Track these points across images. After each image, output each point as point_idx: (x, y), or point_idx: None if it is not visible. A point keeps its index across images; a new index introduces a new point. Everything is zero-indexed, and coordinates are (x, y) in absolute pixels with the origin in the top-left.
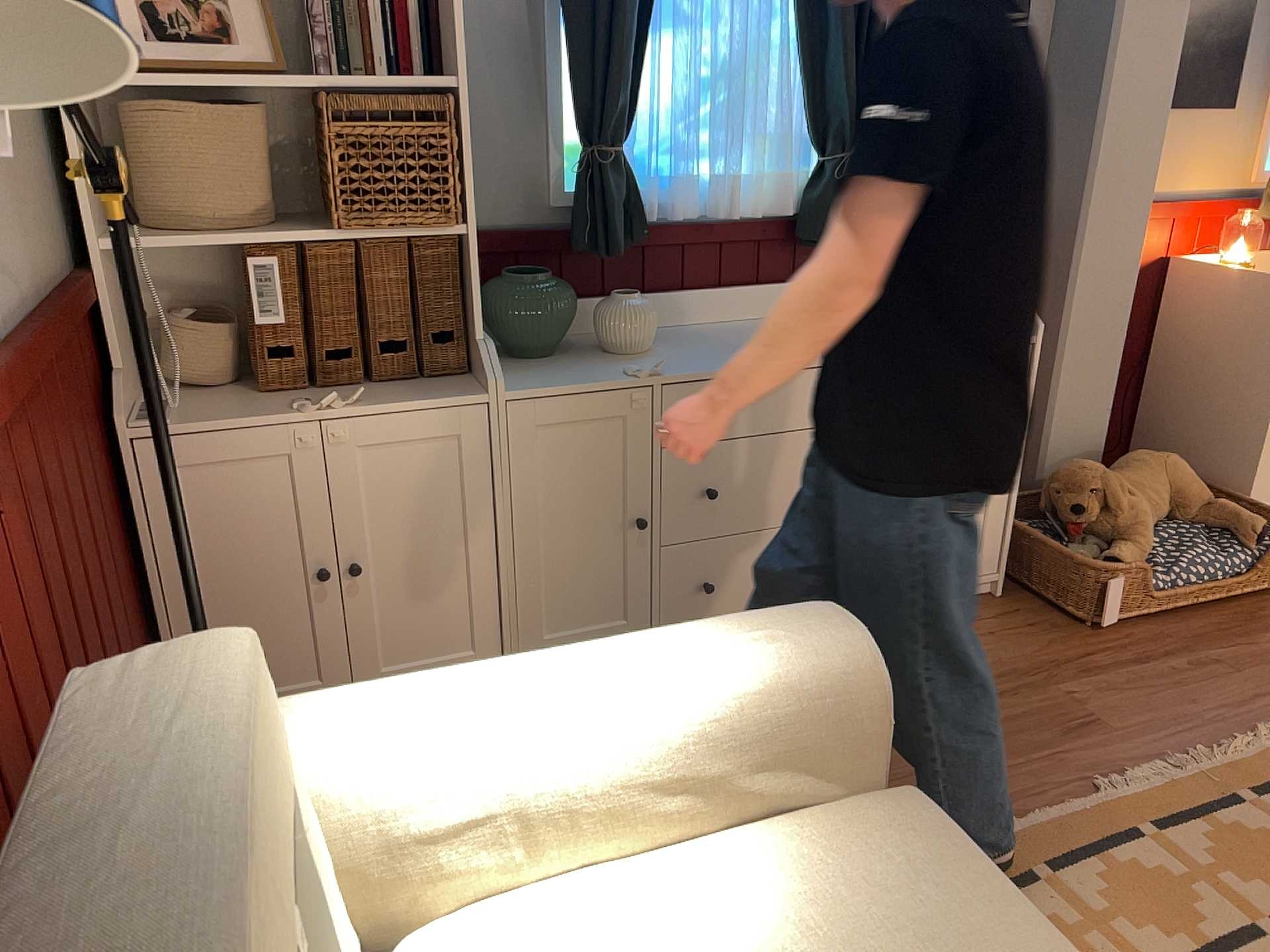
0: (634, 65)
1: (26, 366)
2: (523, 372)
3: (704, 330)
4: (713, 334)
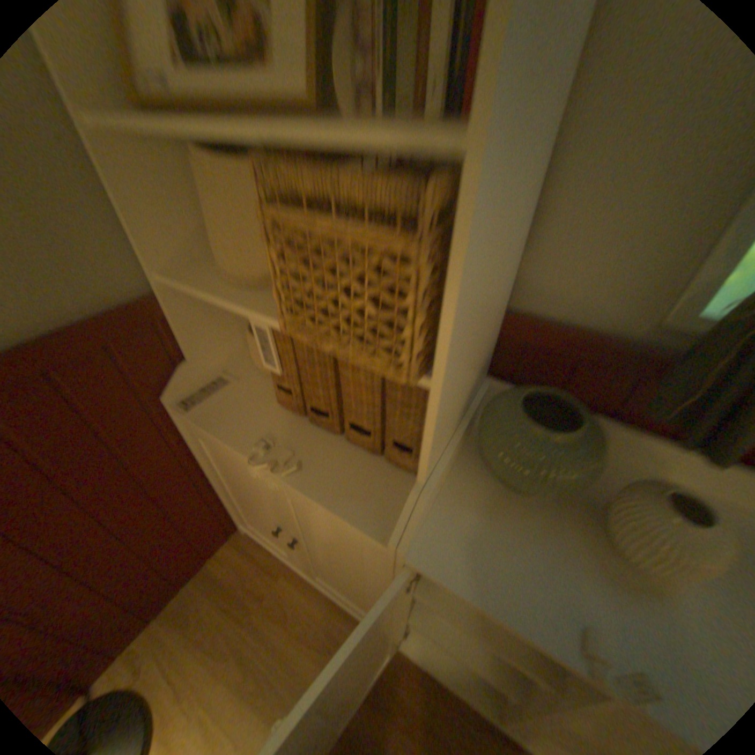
0: None
1: None
2: (480, 515)
3: None
4: None
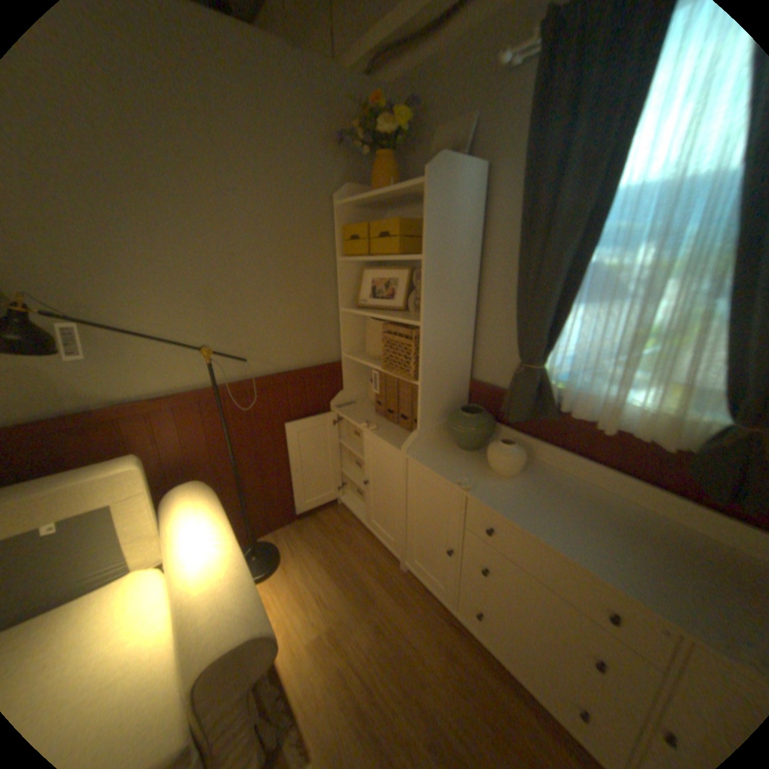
0: (557, 321)
1: (244, 386)
2: (440, 451)
3: (582, 489)
4: (576, 495)
